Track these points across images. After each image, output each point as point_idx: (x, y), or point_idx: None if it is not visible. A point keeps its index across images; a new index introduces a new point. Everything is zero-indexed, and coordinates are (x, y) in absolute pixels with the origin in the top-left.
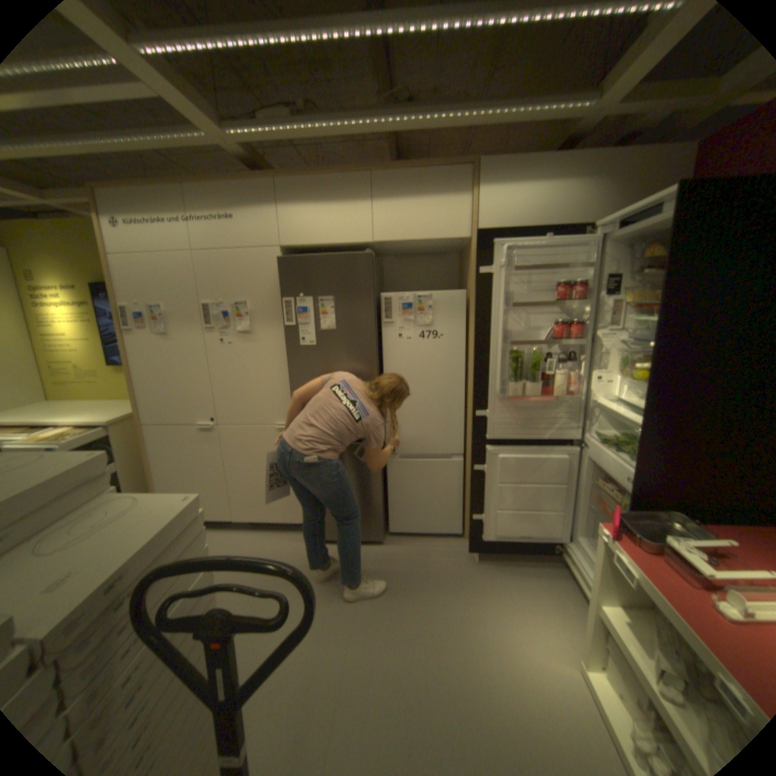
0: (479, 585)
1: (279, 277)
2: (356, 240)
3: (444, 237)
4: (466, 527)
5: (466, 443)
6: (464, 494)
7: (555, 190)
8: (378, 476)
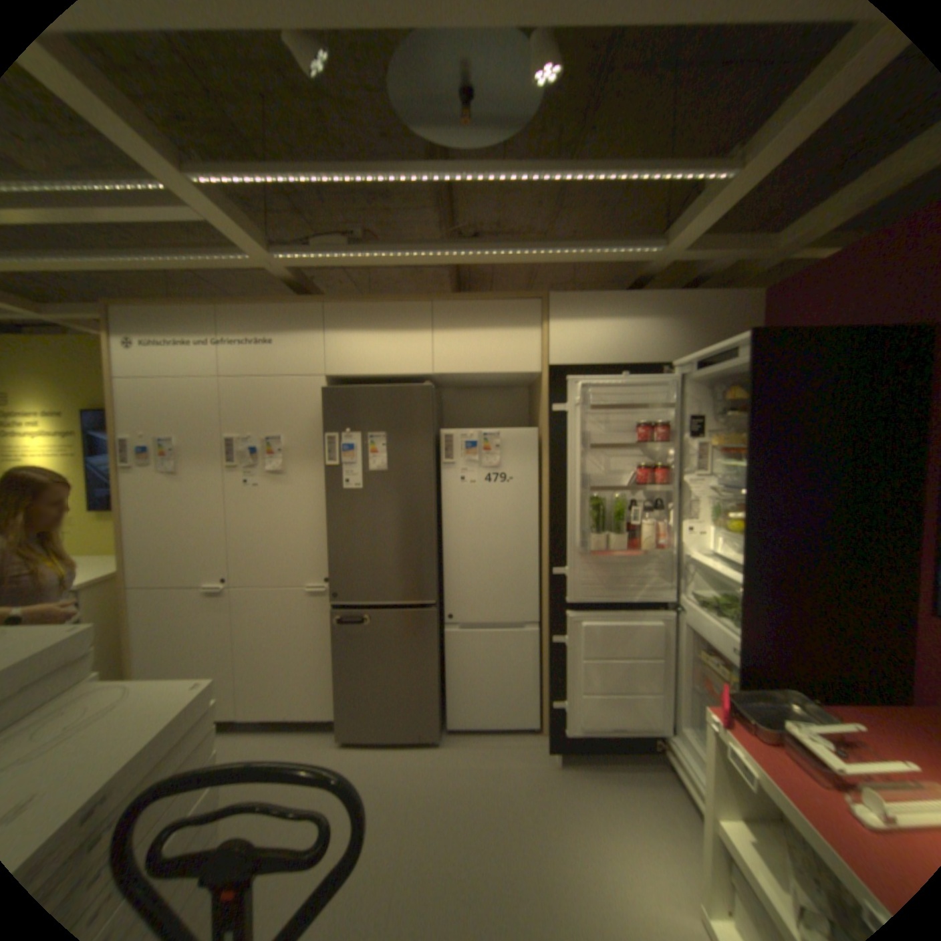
0: (565, 800)
1: (323, 409)
2: (415, 371)
3: (513, 371)
4: (545, 719)
5: (542, 608)
6: (542, 675)
7: (628, 328)
8: (434, 653)
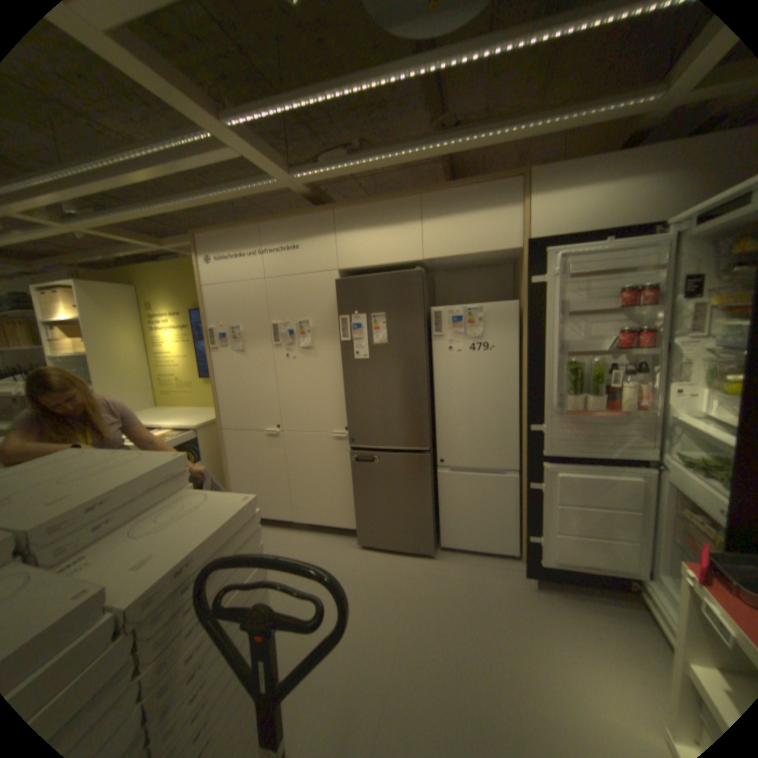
0: (539, 616)
1: (337, 298)
2: (407, 258)
3: (494, 249)
4: (524, 549)
5: (522, 459)
6: (522, 514)
7: (617, 191)
8: (428, 488)
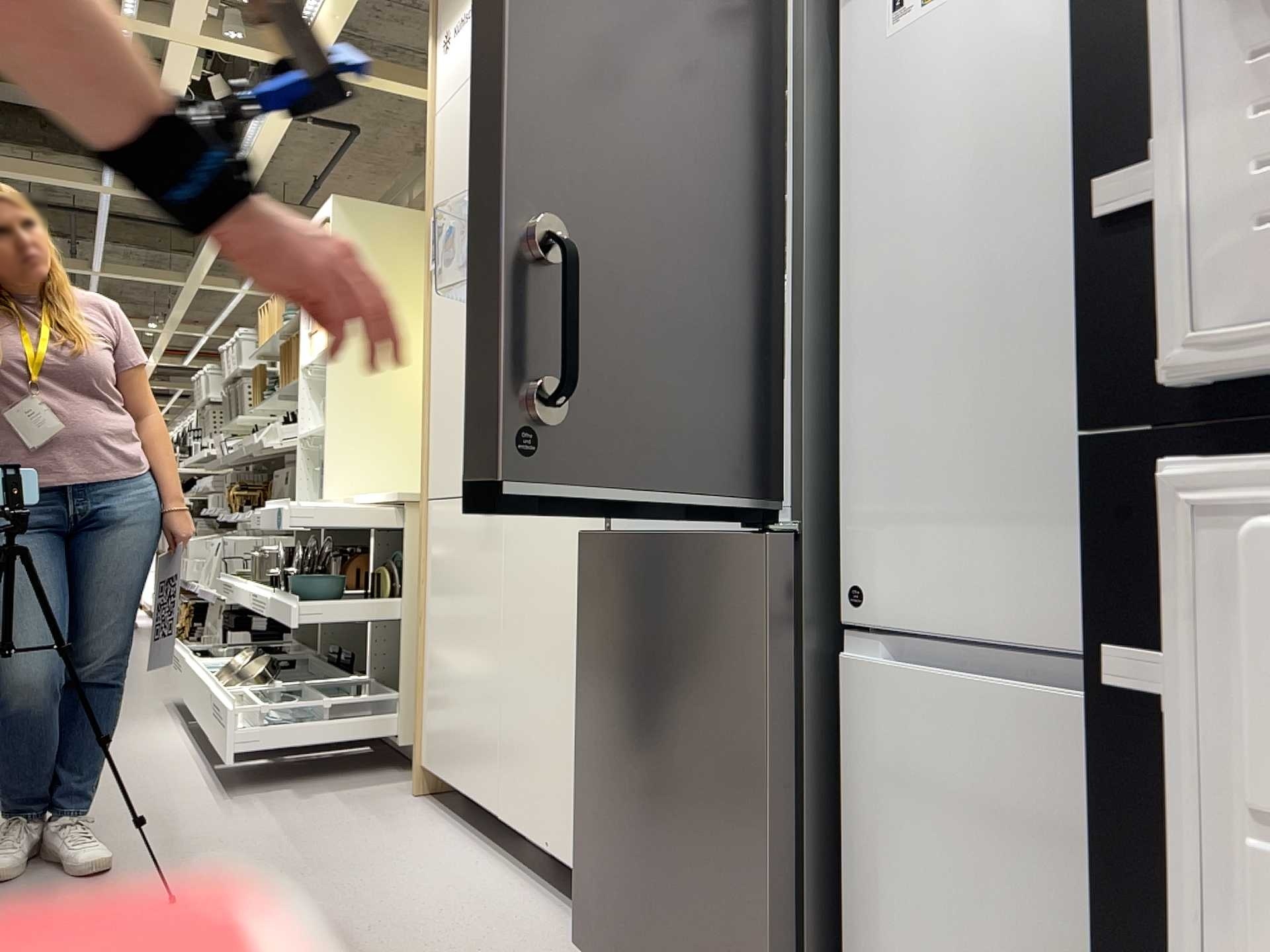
0: None
1: None
2: None
3: None
4: None
5: None
6: None
7: None
8: (765, 723)
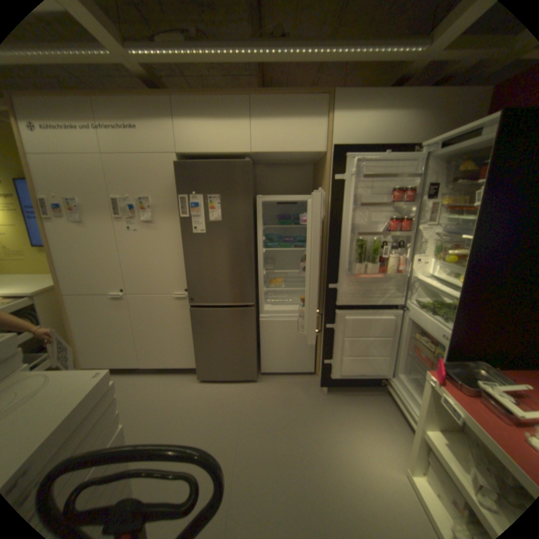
0: (329, 411)
1: (175, 178)
2: (237, 150)
3: (306, 151)
4: (317, 367)
5: (318, 306)
6: (316, 344)
7: (390, 118)
8: (253, 333)
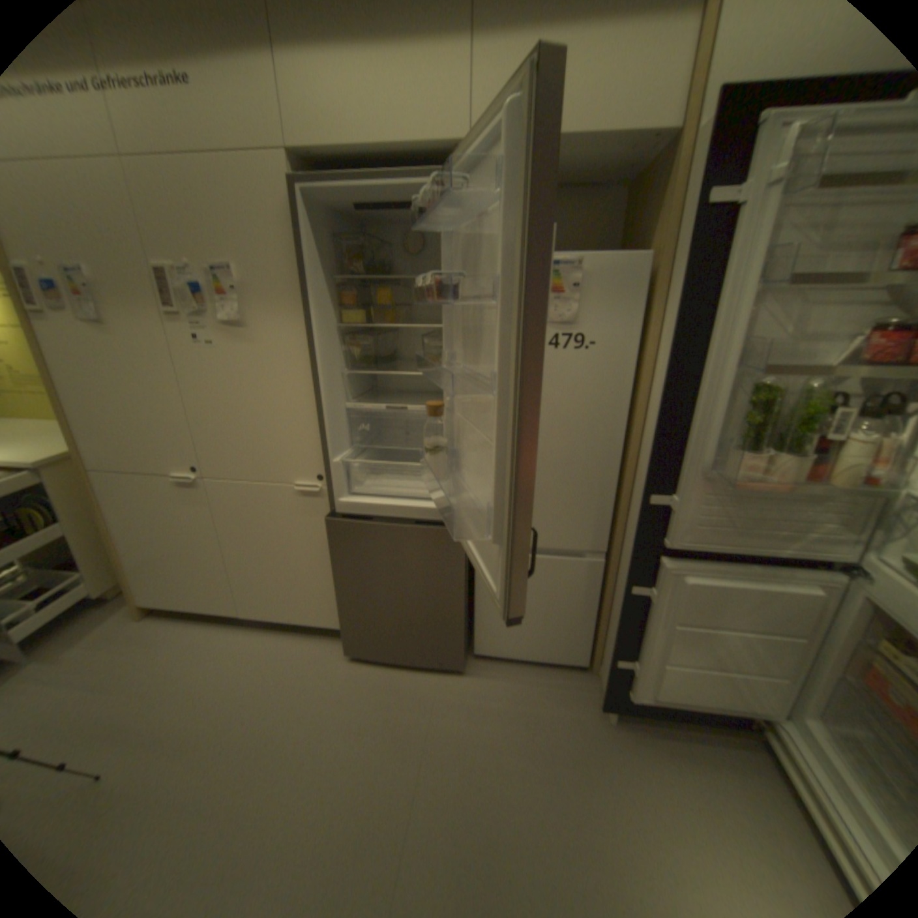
0: (621, 775)
1: (287, 216)
2: (436, 132)
3: (623, 127)
4: (598, 659)
5: (613, 534)
6: (600, 611)
7: None
8: (460, 580)
